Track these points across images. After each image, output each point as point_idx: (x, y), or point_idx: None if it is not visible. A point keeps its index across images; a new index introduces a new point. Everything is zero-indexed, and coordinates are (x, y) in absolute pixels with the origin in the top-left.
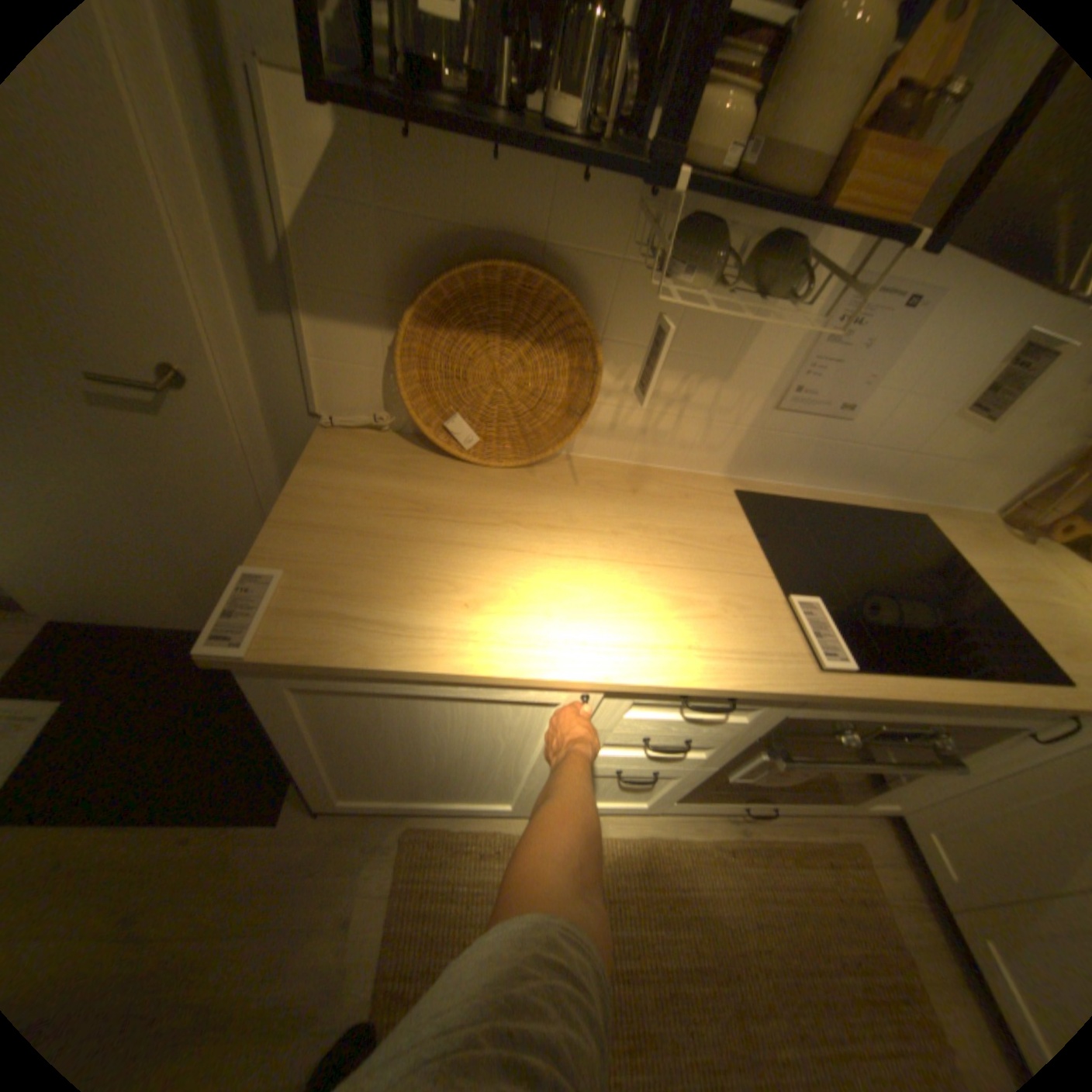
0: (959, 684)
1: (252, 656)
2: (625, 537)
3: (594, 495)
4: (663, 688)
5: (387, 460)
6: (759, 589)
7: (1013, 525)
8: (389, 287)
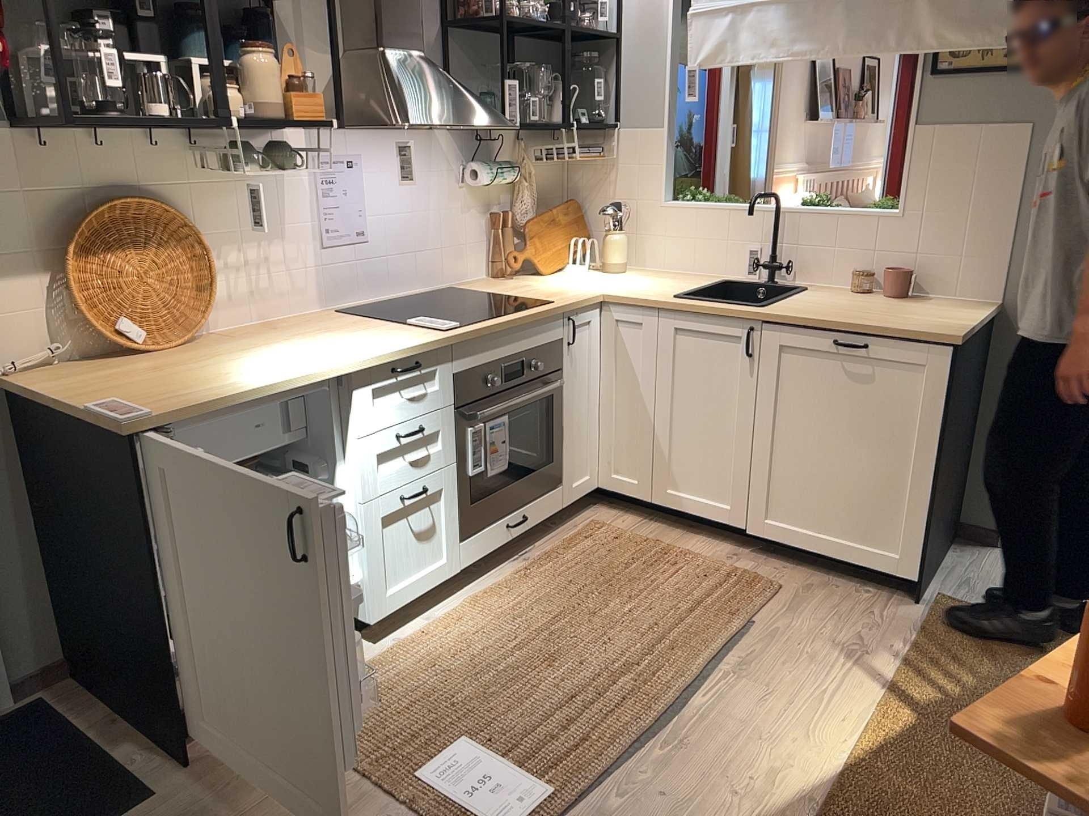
0: (508, 315)
1: (152, 415)
2: (294, 340)
3: (252, 337)
4: (378, 365)
5: (88, 370)
6: (389, 327)
7: (498, 275)
8: (40, 244)
